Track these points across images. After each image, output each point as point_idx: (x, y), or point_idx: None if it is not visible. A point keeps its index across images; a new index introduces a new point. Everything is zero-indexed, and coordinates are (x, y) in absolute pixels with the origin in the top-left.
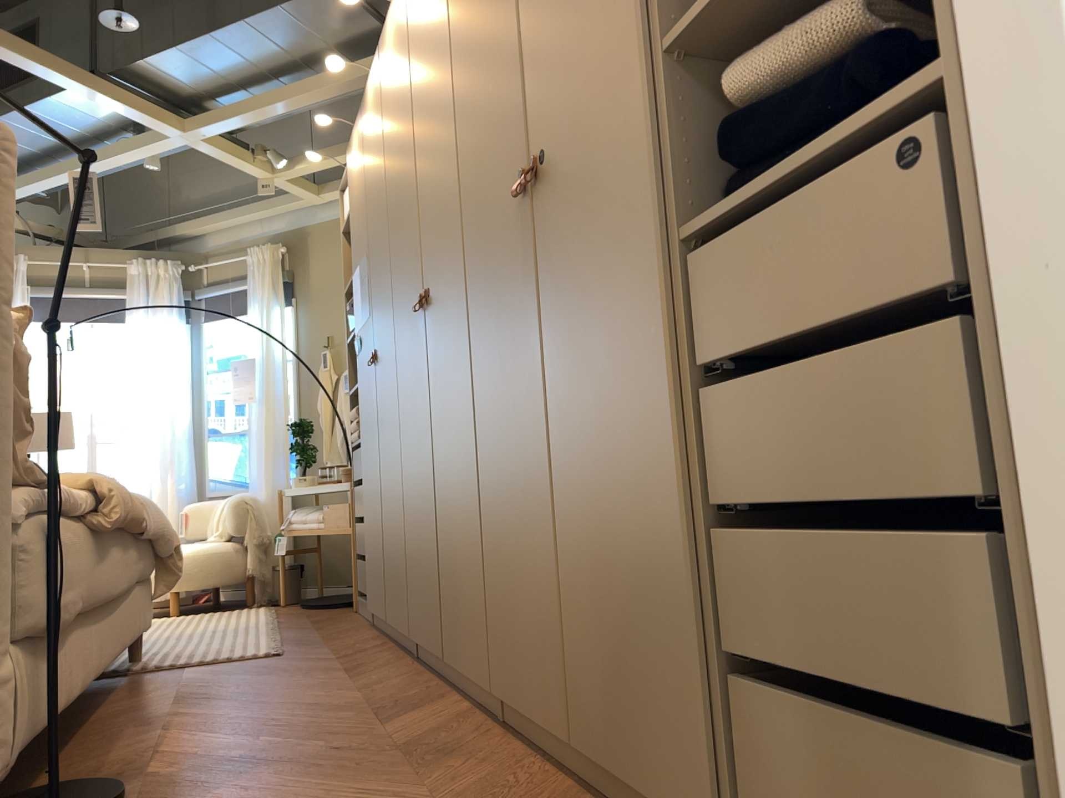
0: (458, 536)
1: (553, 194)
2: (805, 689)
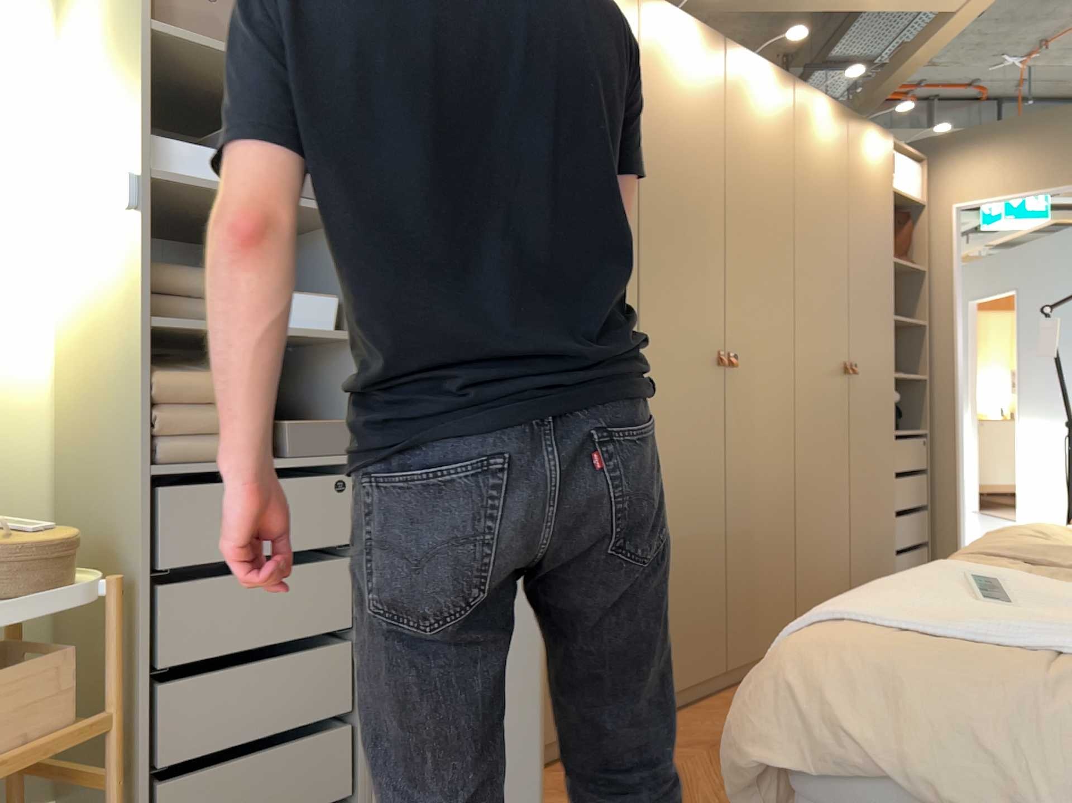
0: (759, 562)
1: (861, 383)
2: (911, 552)
